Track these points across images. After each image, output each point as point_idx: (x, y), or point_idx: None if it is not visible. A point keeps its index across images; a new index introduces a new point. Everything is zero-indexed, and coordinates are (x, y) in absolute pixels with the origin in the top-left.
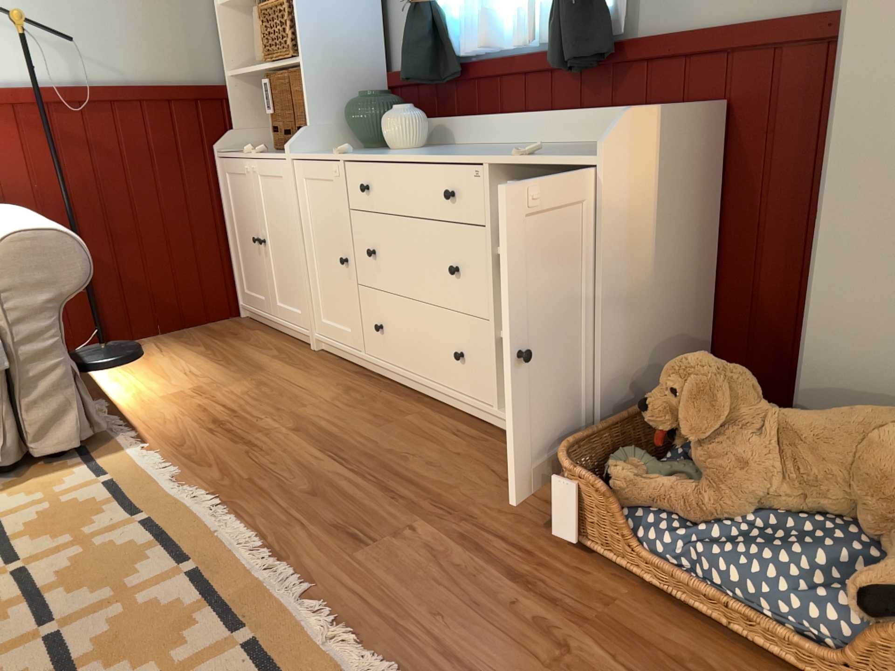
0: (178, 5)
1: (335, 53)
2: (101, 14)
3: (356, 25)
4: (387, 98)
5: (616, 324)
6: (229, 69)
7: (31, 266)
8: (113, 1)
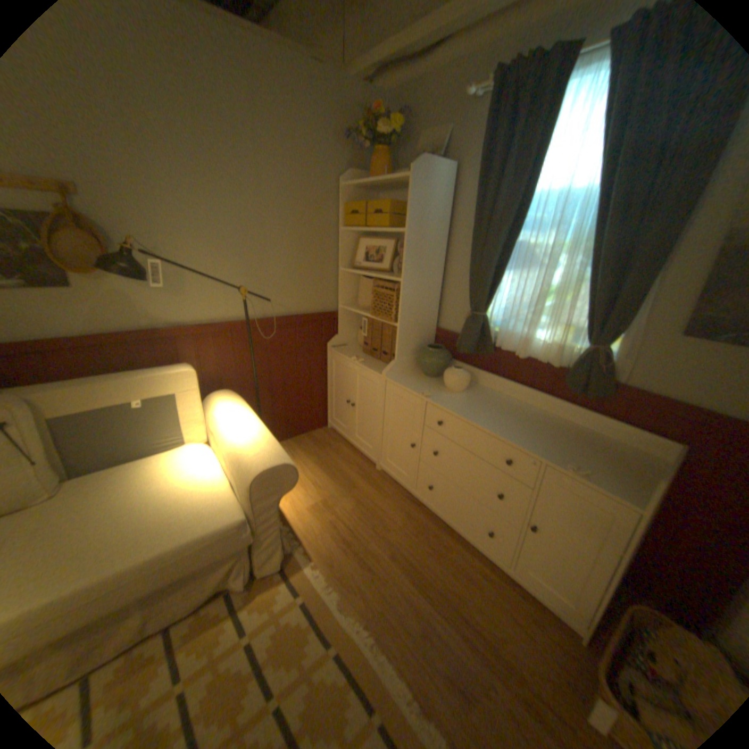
0: (319, 268)
1: (415, 320)
2: (280, 276)
3: (428, 304)
4: (445, 354)
5: (620, 581)
6: (341, 302)
7: (269, 486)
8: (287, 268)
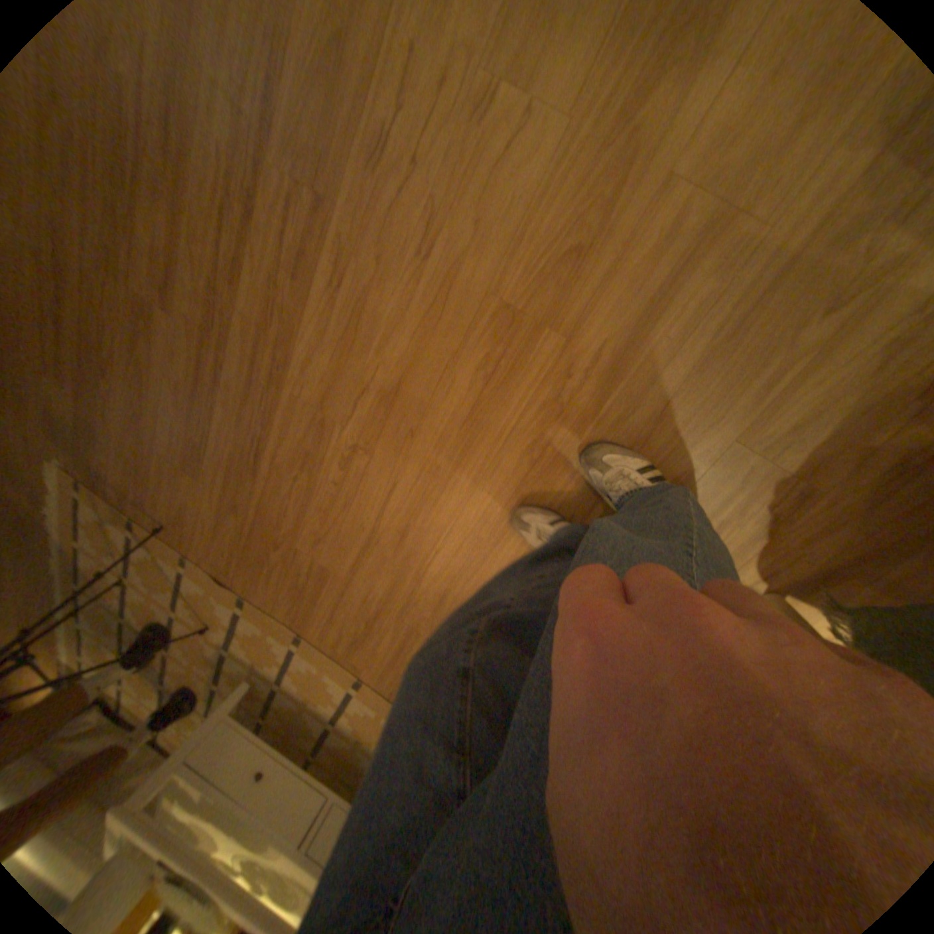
0: None
1: None
2: None
3: None
4: None
5: None
6: None
7: None
8: None
